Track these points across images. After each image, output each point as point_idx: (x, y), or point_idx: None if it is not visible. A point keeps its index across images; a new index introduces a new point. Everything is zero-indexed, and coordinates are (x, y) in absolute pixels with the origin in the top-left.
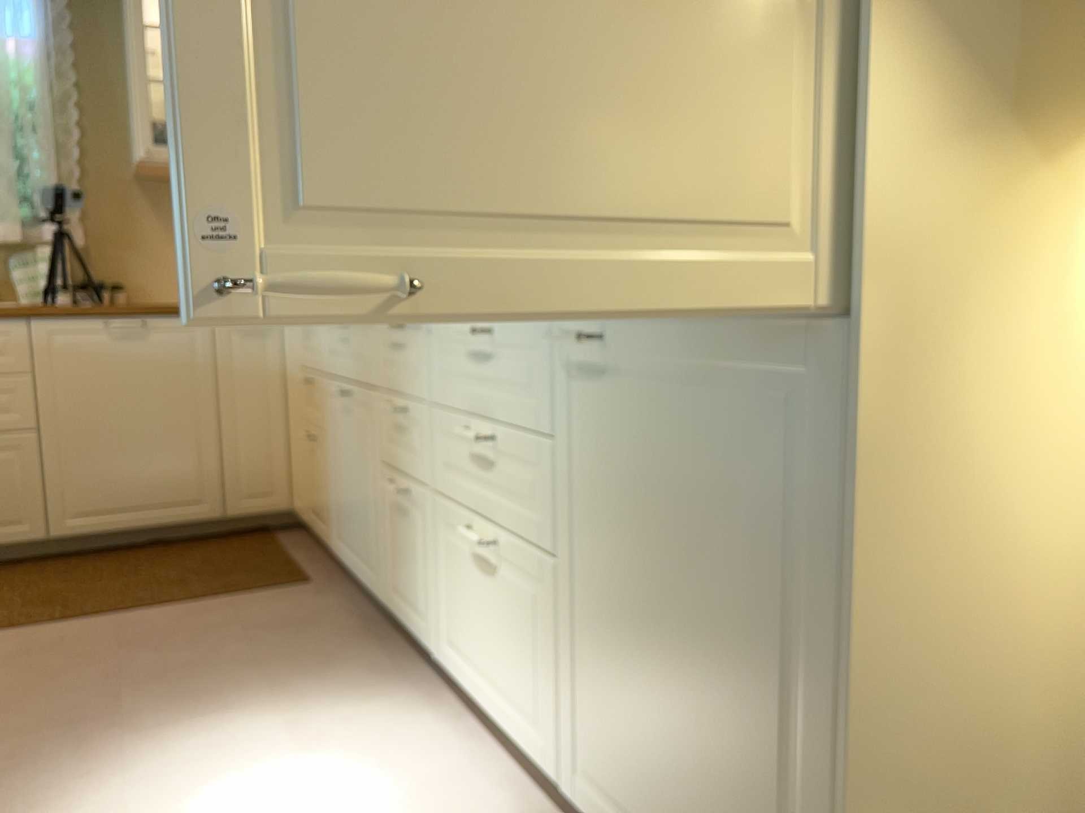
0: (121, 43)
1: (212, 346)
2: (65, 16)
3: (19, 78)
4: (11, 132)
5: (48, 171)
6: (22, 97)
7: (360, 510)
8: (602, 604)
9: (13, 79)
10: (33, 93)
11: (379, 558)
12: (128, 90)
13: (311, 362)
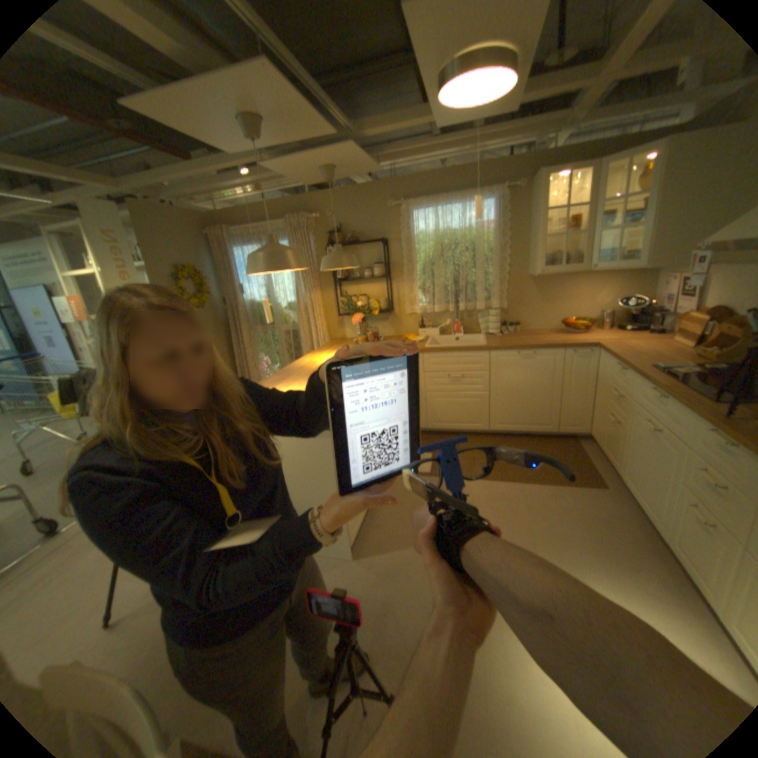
0: (530, 213)
1: (563, 362)
2: (508, 207)
3: (488, 241)
4: (483, 265)
5: (496, 280)
6: (488, 249)
7: (654, 487)
8: None
9: (485, 241)
10: (492, 246)
11: (668, 523)
12: (531, 236)
13: (623, 388)
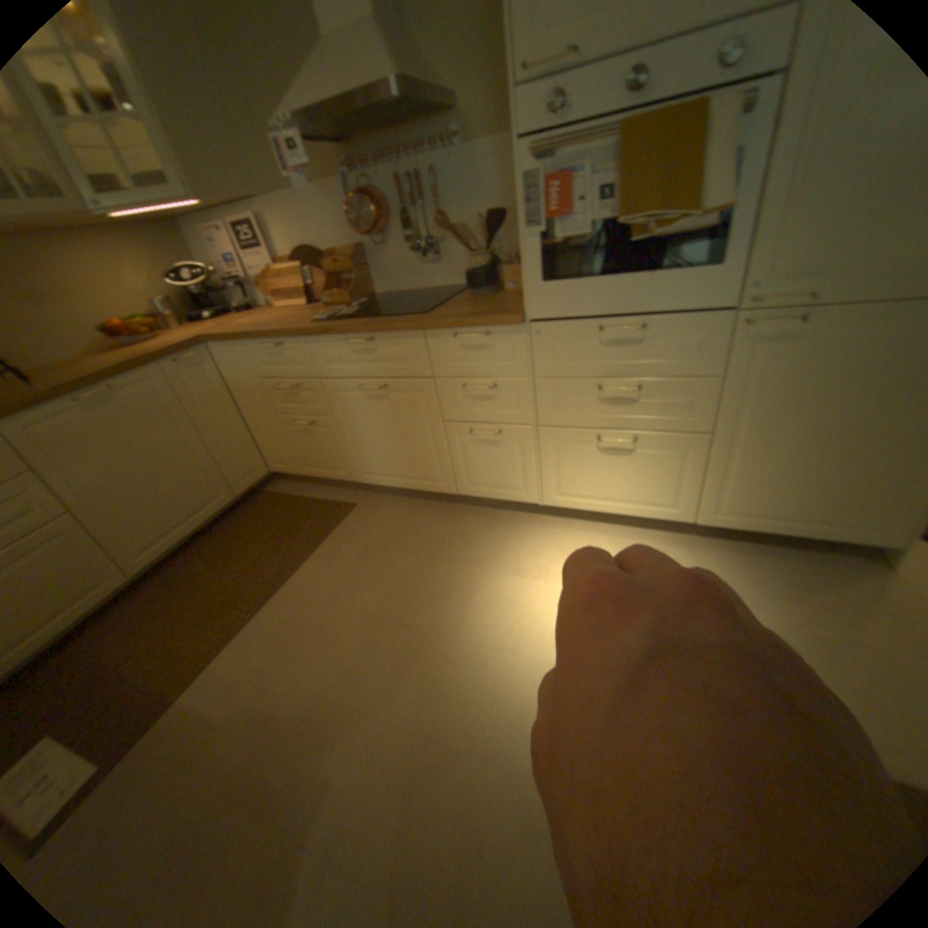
0: None
1: (167, 385)
2: None
3: None
4: None
5: None
6: None
7: (409, 452)
8: (756, 441)
9: None
10: None
11: (446, 472)
12: None
13: (288, 372)
